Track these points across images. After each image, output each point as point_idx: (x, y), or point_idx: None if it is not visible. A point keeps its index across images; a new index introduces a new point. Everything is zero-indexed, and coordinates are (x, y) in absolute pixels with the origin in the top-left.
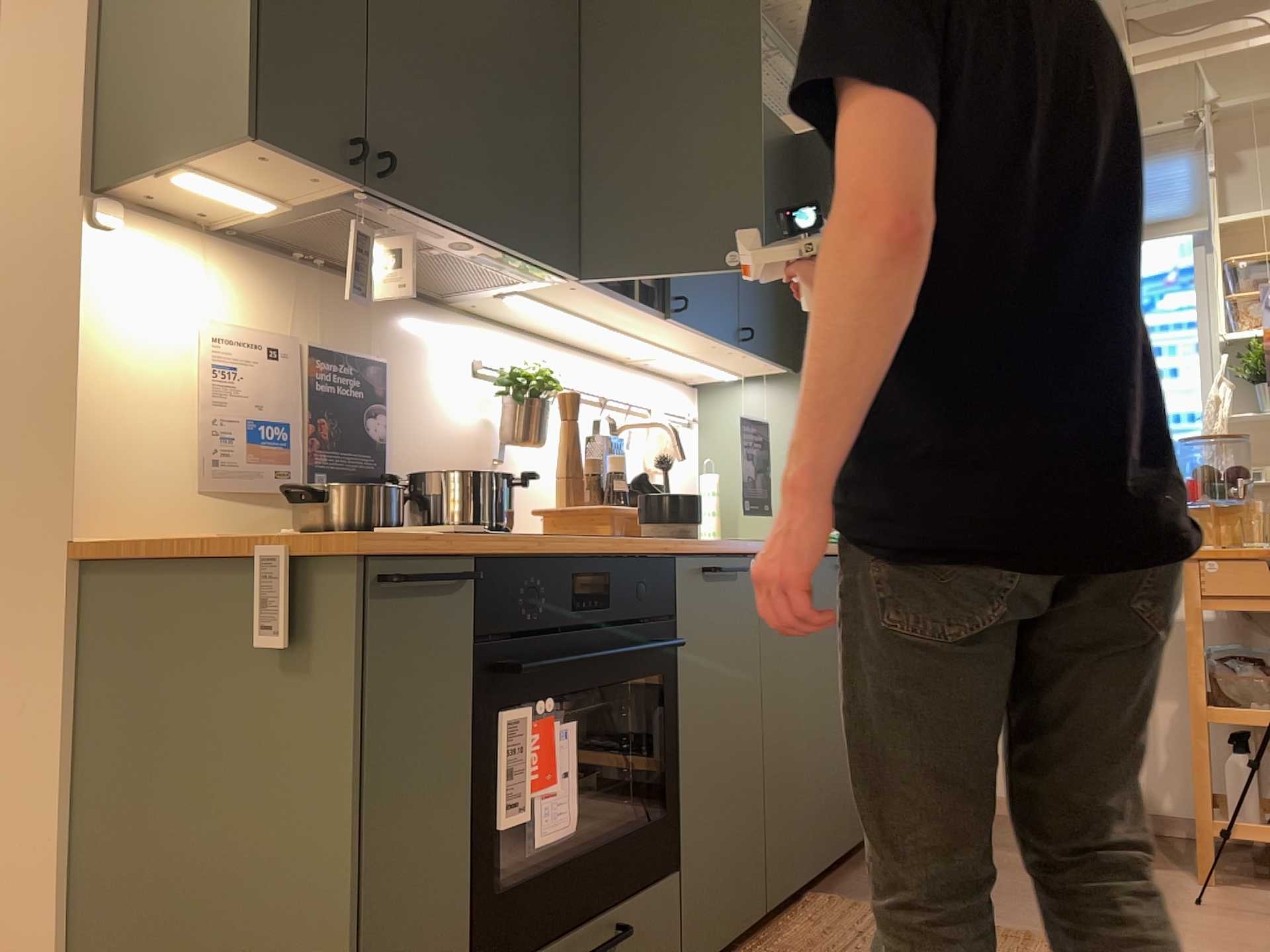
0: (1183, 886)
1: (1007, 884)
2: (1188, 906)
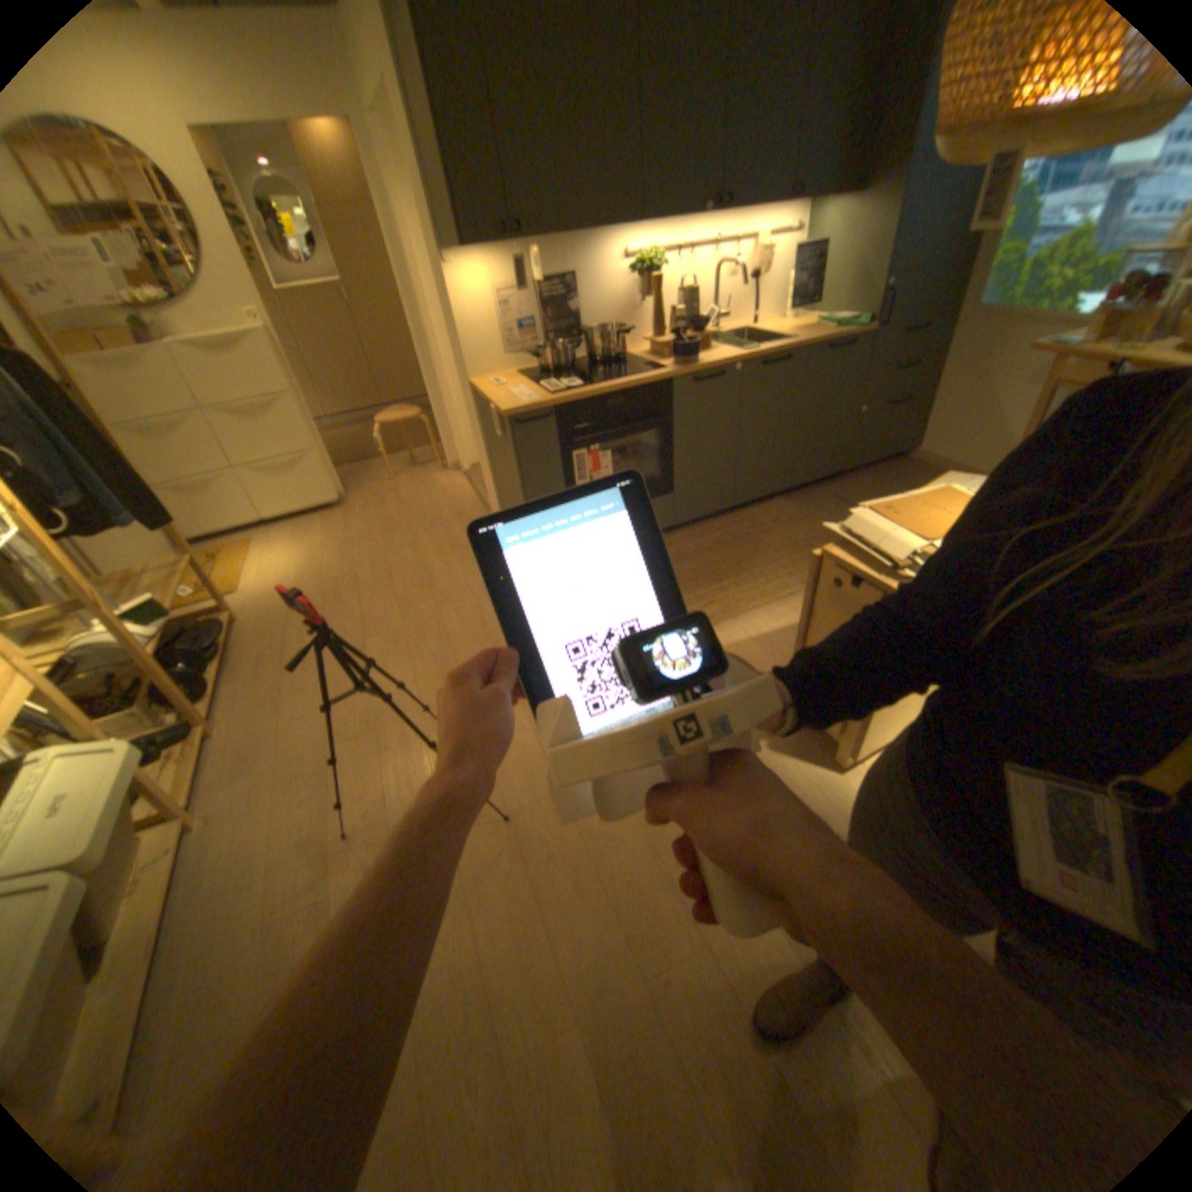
0: None
1: None
2: None
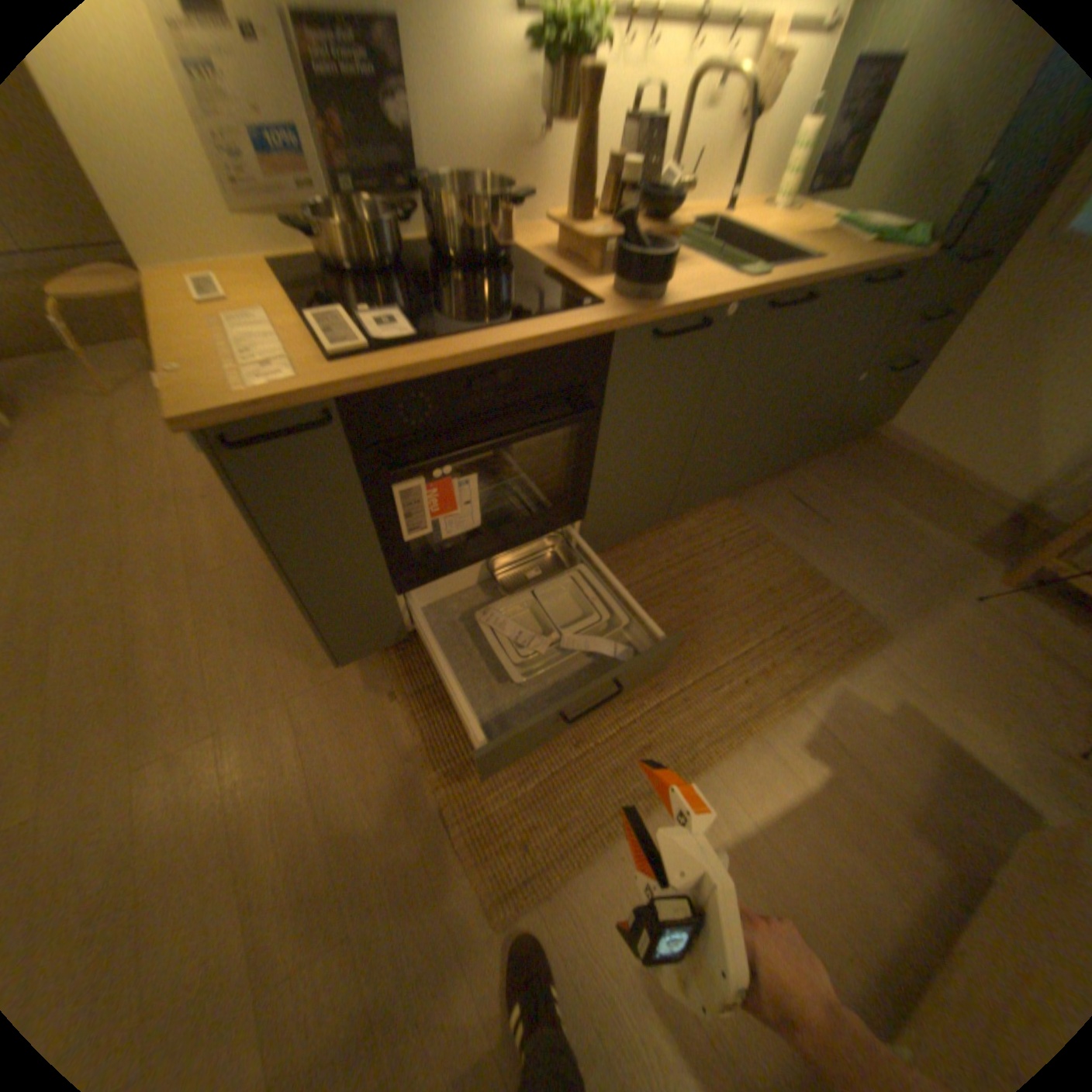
0: (984, 578)
1: (857, 530)
2: (968, 598)
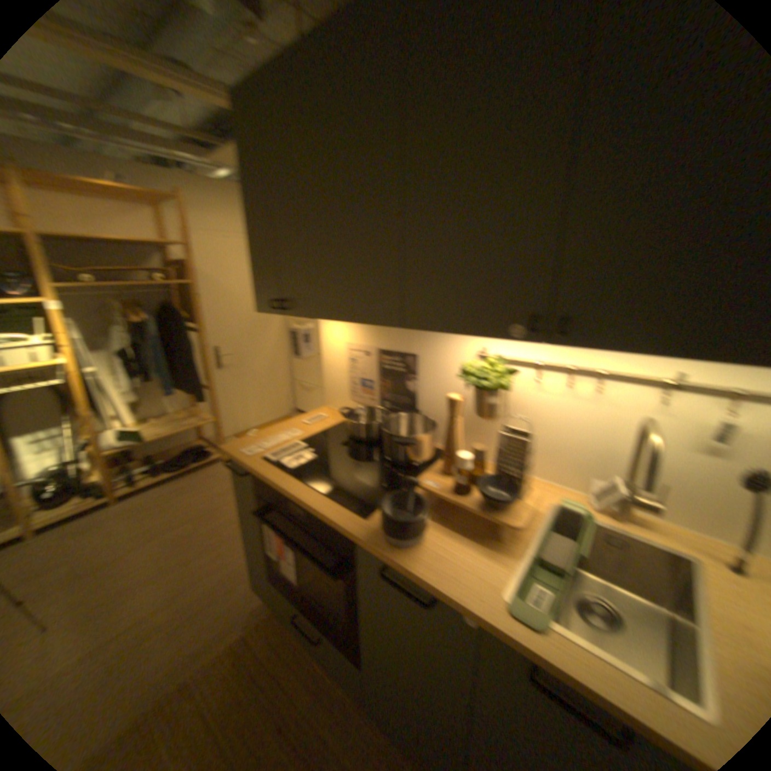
0: None
1: None
2: None
